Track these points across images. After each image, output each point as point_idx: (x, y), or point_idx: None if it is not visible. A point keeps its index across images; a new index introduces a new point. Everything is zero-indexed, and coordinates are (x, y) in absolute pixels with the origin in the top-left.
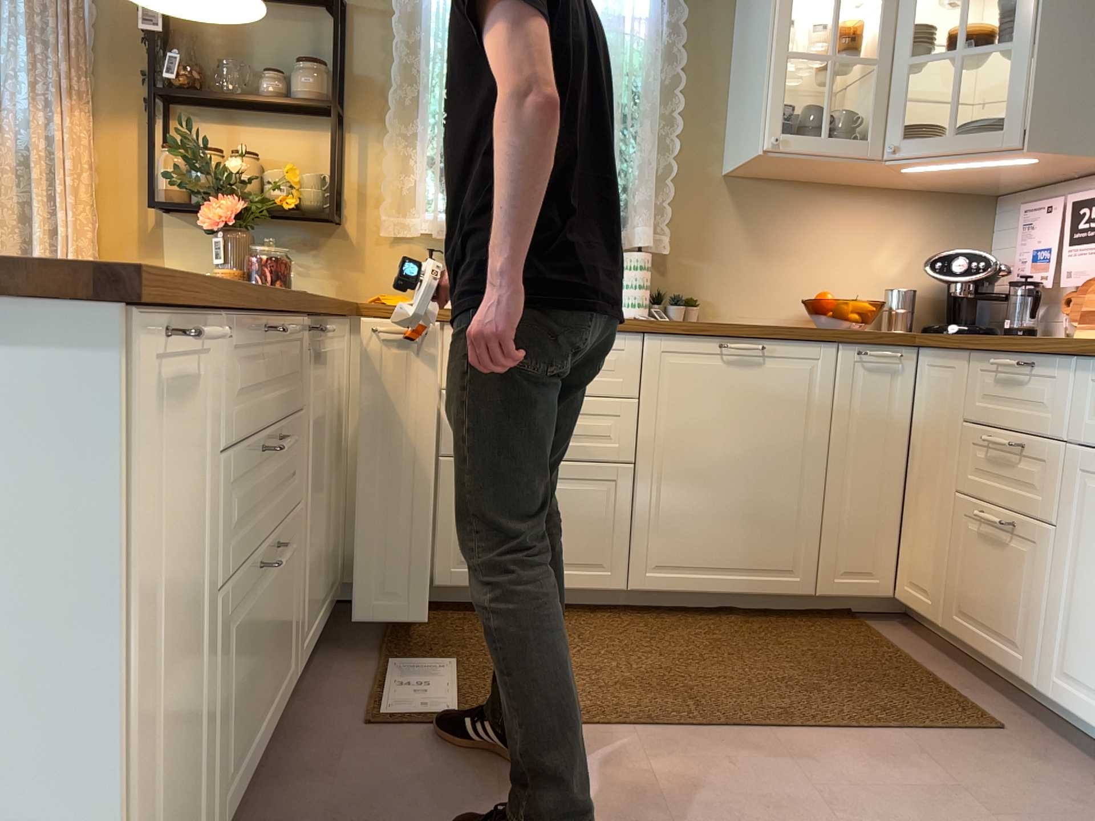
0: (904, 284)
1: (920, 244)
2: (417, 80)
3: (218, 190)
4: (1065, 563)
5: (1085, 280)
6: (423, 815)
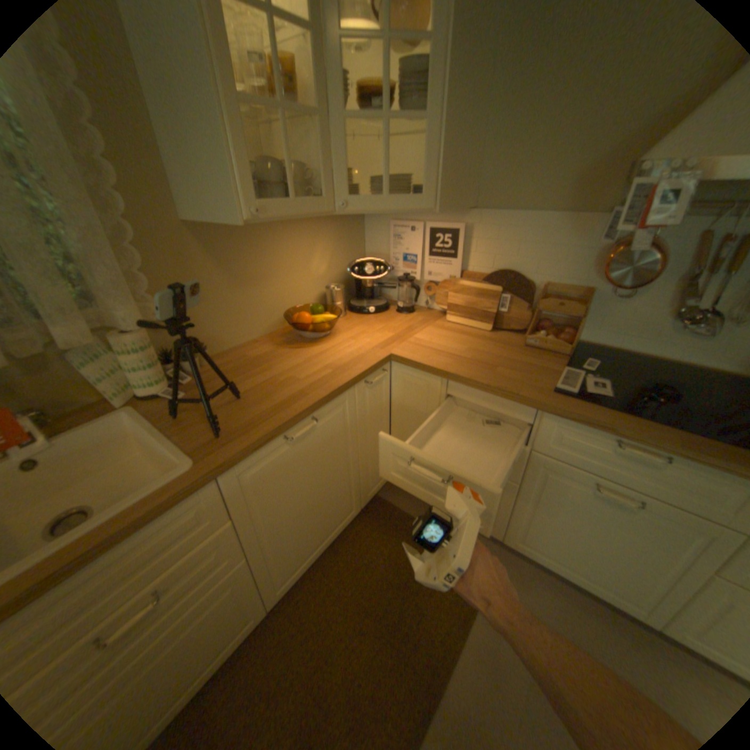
0: (328, 278)
1: (332, 249)
2: None
3: None
4: (526, 502)
5: (441, 280)
6: None
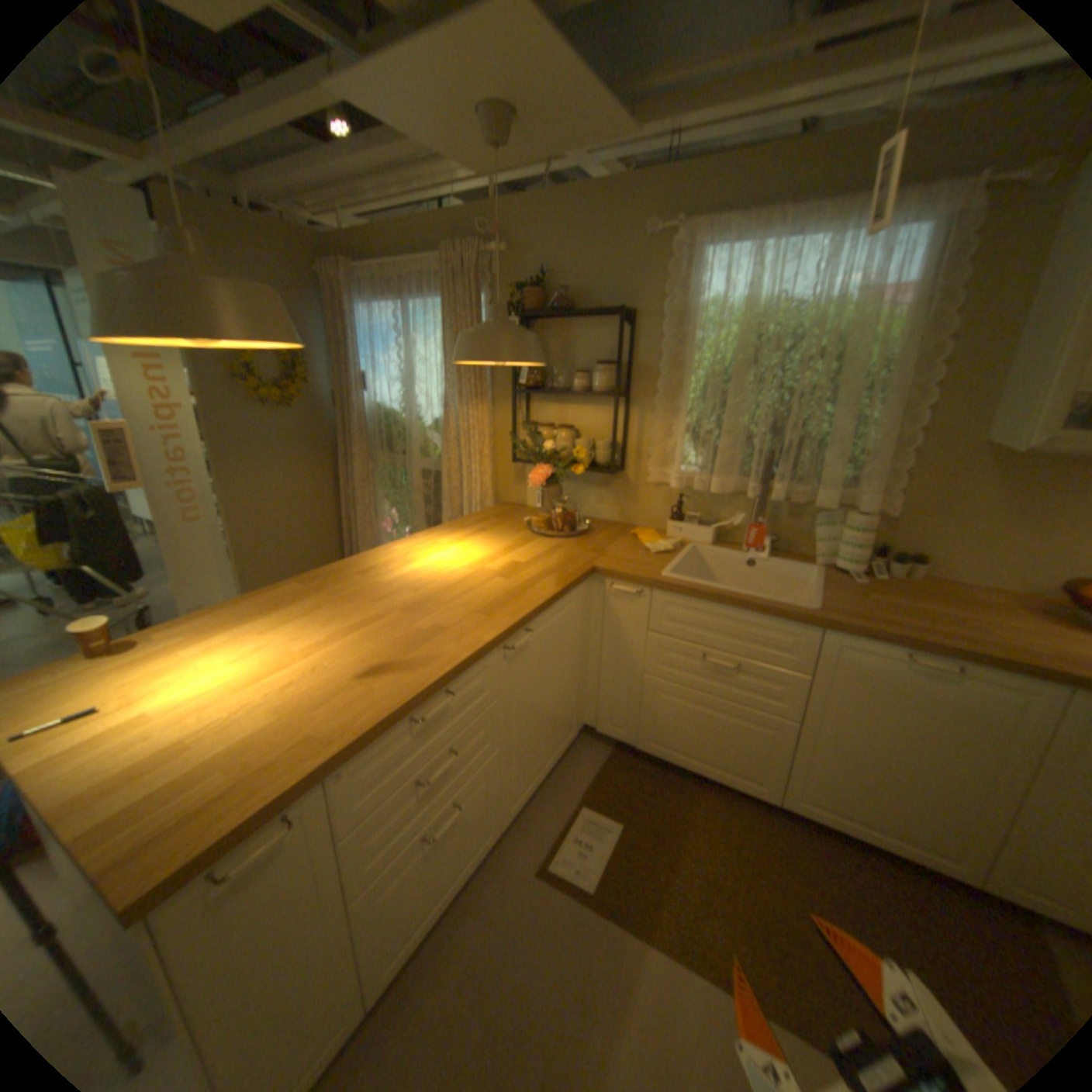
0: None
1: None
2: (681, 364)
3: (544, 453)
4: None
5: None
6: (522, 1000)
